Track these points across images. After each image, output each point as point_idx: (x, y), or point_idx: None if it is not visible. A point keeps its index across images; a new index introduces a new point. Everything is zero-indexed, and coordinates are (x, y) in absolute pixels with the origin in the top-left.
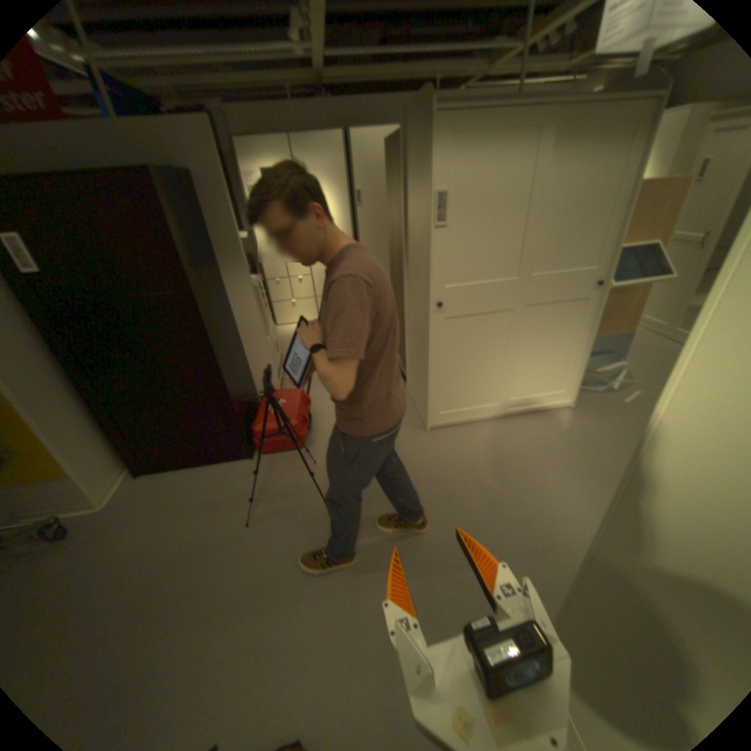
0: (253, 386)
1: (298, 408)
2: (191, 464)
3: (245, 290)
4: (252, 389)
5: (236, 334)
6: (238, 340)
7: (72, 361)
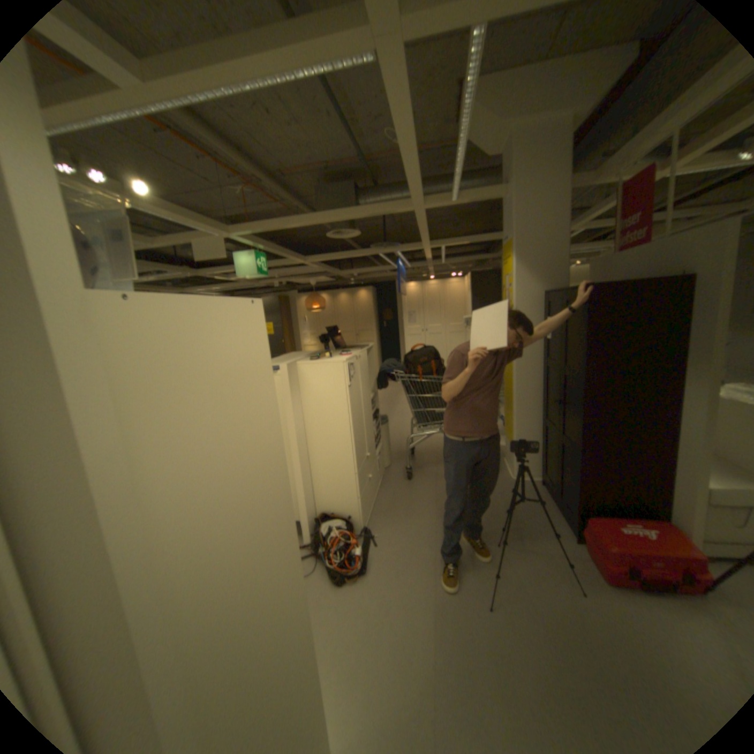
0: (668, 510)
1: (644, 554)
2: (558, 506)
3: (701, 404)
4: (659, 510)
5: (674, 444)
6: (673, 452)
7: (551, 394)
